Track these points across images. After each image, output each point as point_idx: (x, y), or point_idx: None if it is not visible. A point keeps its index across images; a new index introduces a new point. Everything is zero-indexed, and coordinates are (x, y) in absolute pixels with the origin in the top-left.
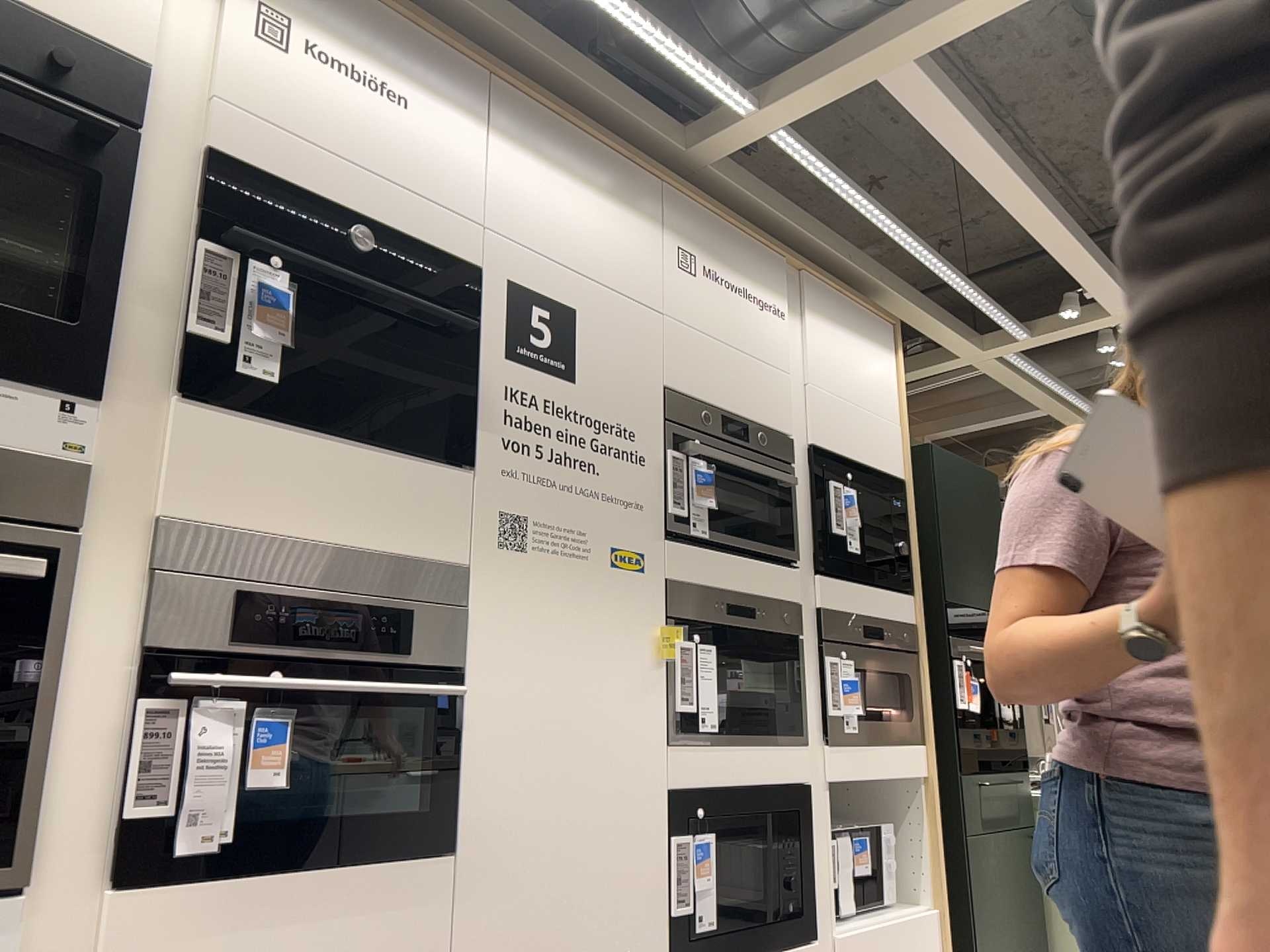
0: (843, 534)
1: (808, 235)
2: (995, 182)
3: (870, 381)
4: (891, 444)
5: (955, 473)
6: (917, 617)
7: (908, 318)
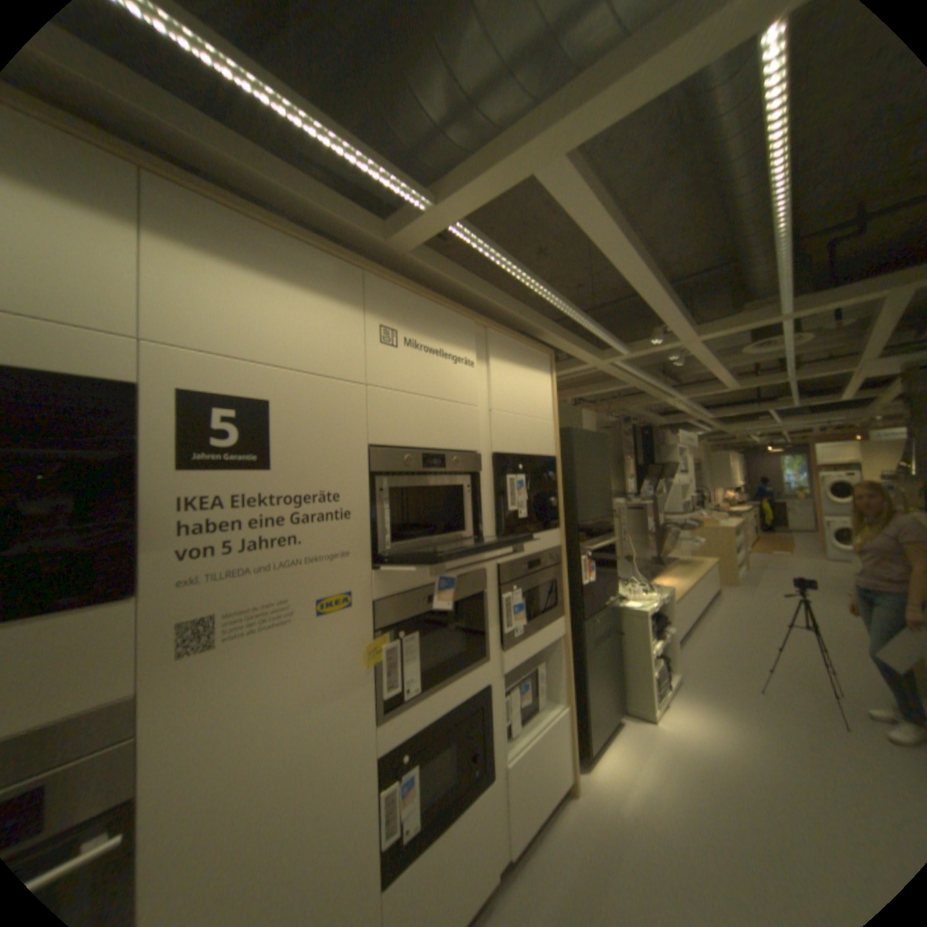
0: (515, 509)
1: (492, 301)
2: (626, 262)
3: (535, 398)
4: (548, 436)
5: (586, 441)
6: (561, 542)
7: (560, 347)
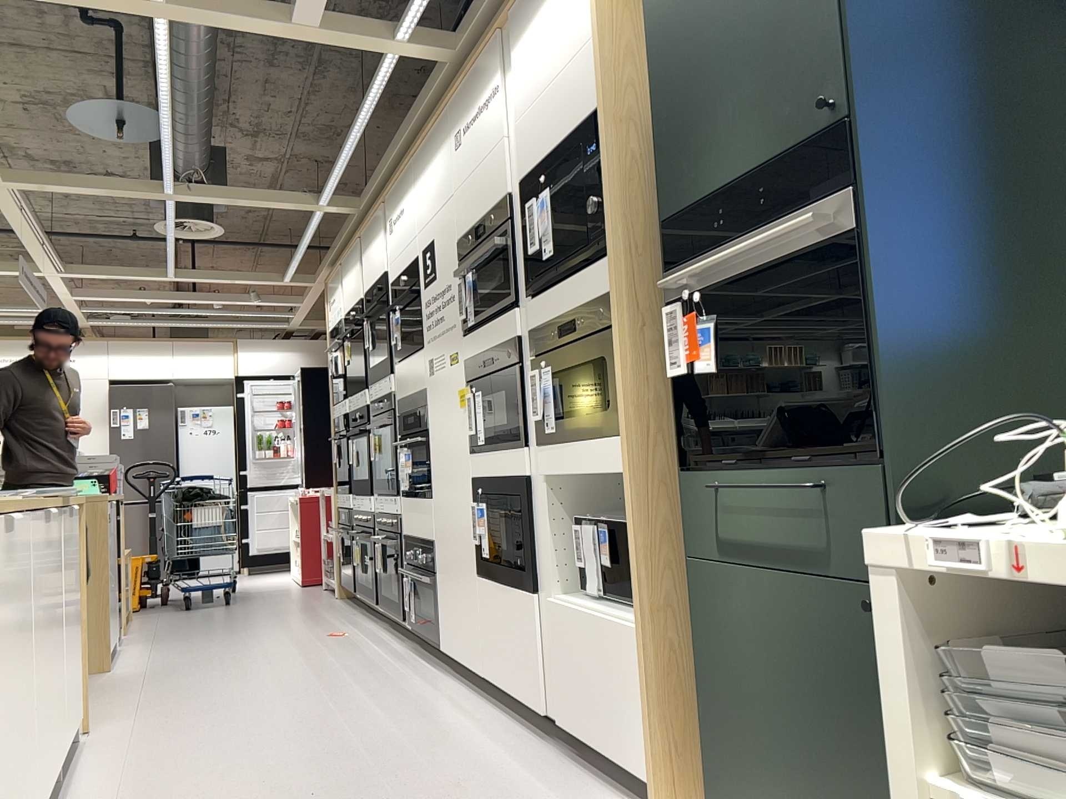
0: (538, 247)
1: None
2: None
3: (565, 29)
4: (587, 76)
5: None
6: (617, 278)
7: None
